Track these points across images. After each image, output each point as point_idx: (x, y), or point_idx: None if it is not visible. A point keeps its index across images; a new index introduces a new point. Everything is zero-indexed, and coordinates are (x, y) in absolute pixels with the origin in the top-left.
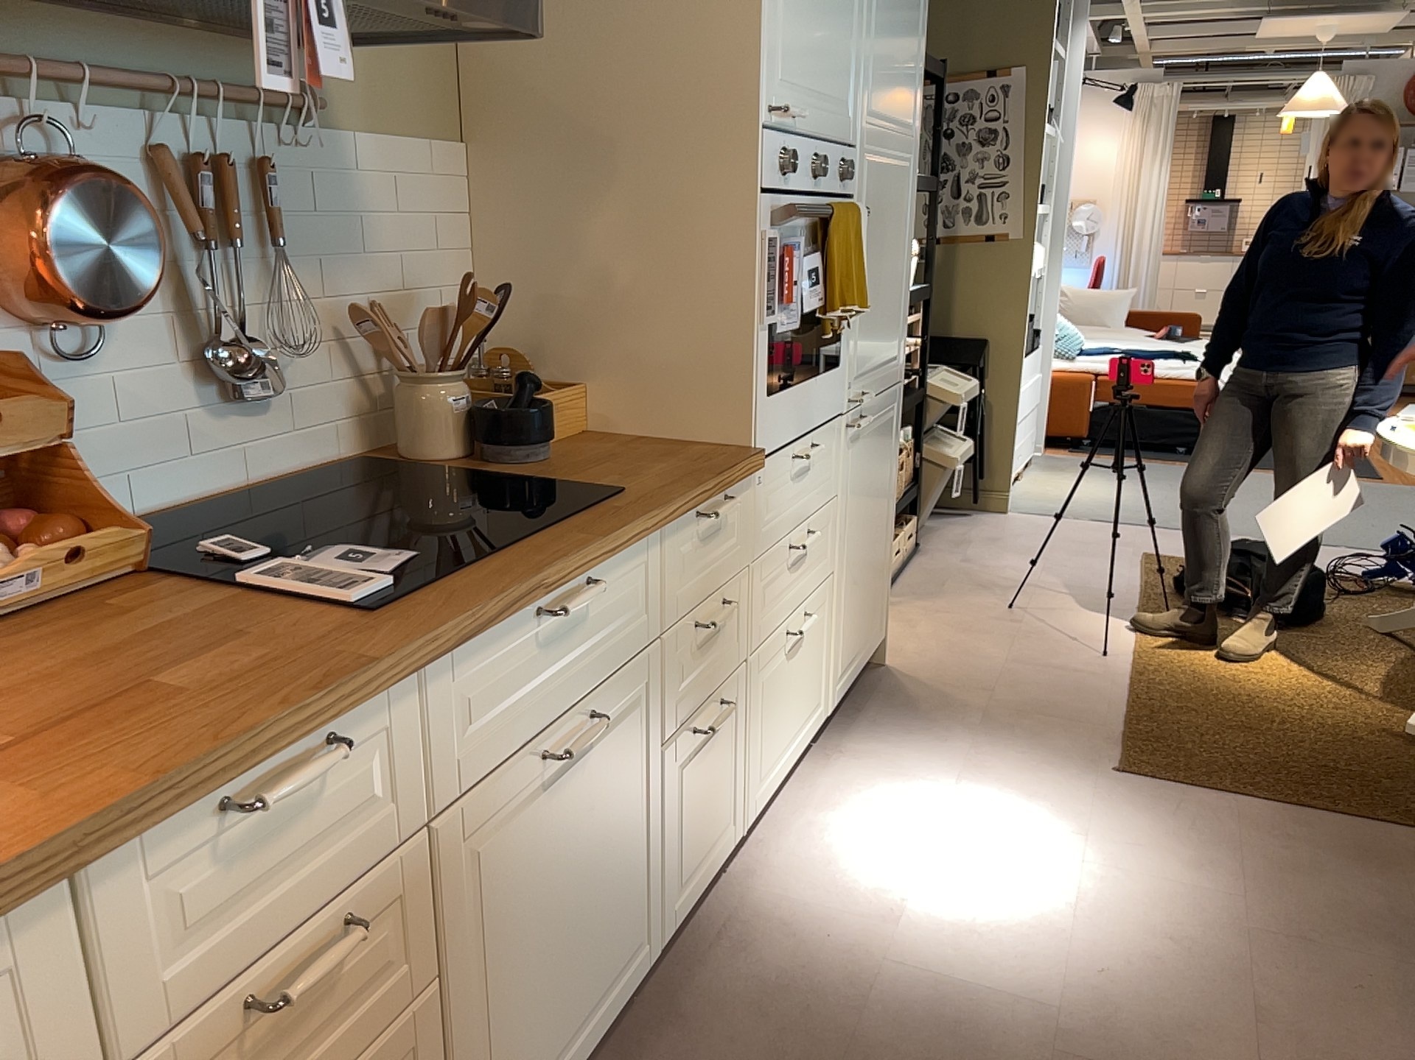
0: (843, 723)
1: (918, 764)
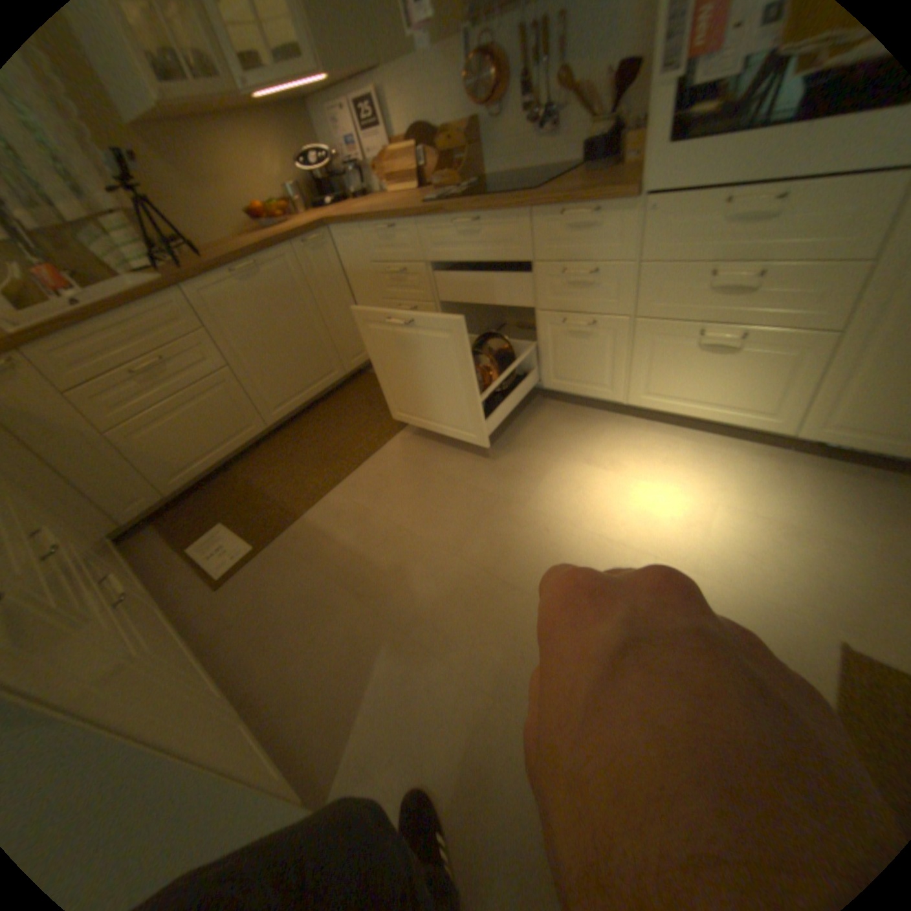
0: (849, 469)
1: (786, 501)
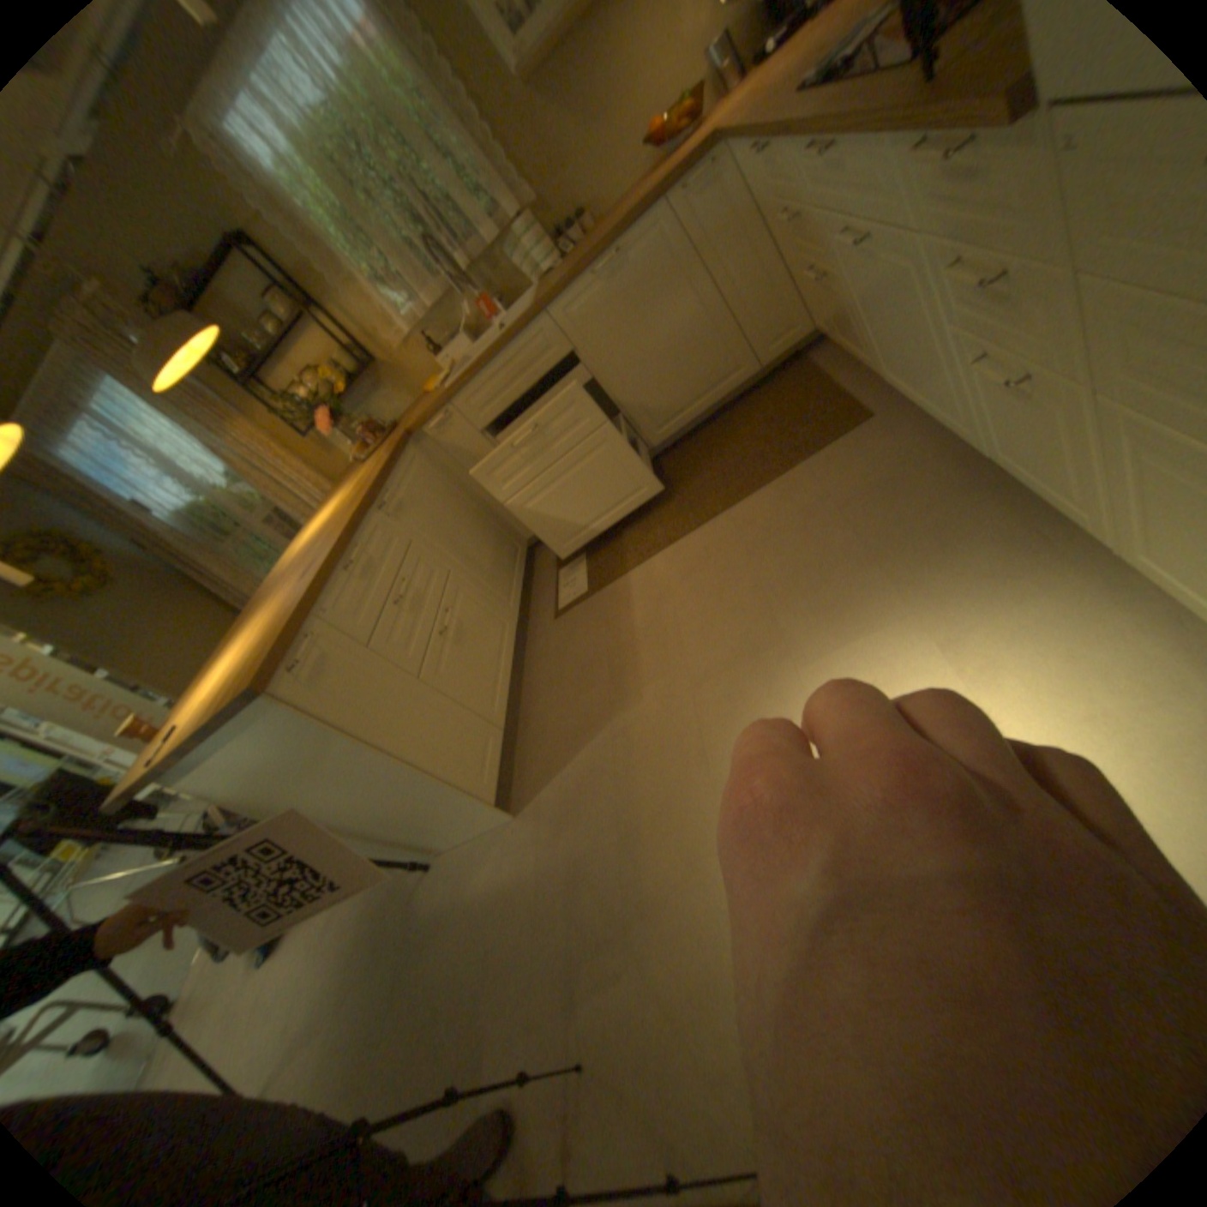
0: None
1: None
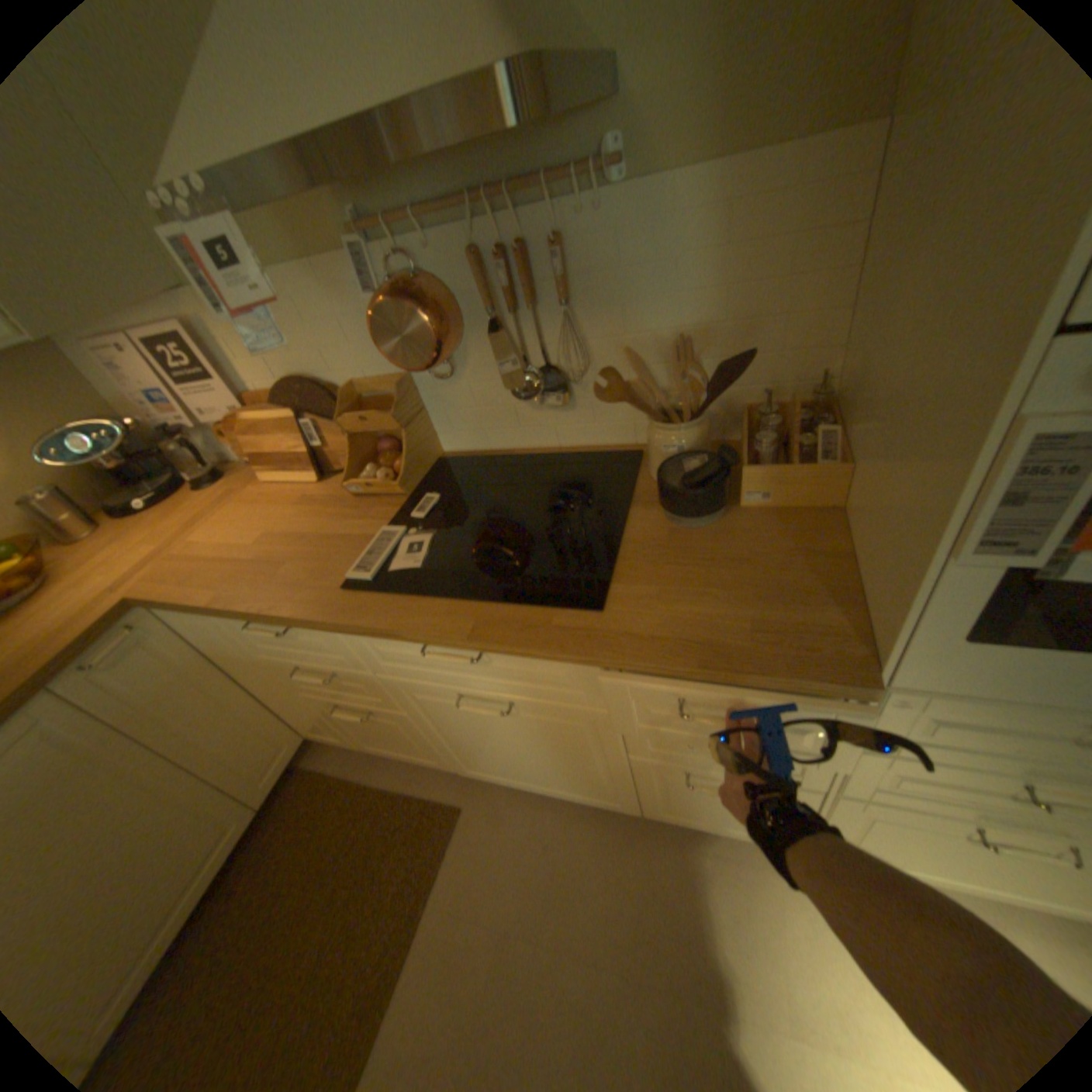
0: None
1: None
